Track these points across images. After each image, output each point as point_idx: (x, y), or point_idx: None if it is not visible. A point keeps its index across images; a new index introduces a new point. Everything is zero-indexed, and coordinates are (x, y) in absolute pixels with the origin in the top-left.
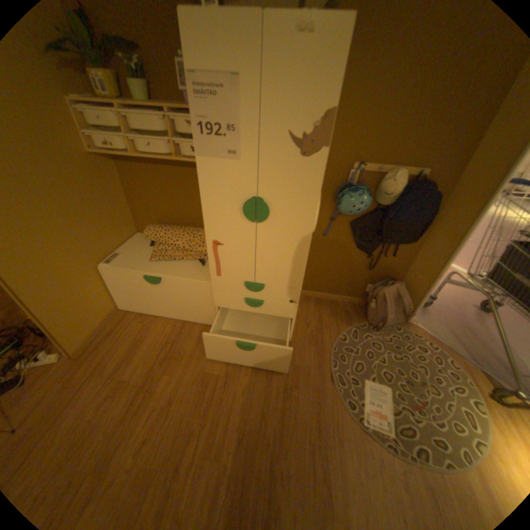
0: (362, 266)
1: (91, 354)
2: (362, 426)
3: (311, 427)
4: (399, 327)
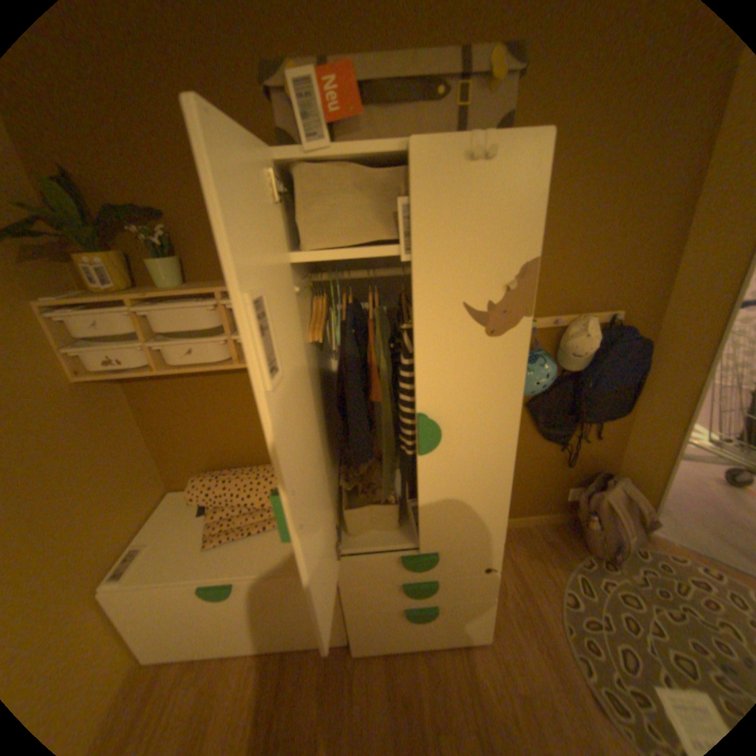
0: (555, 464)
1: None
2: None
3: None
4: (643, 551)
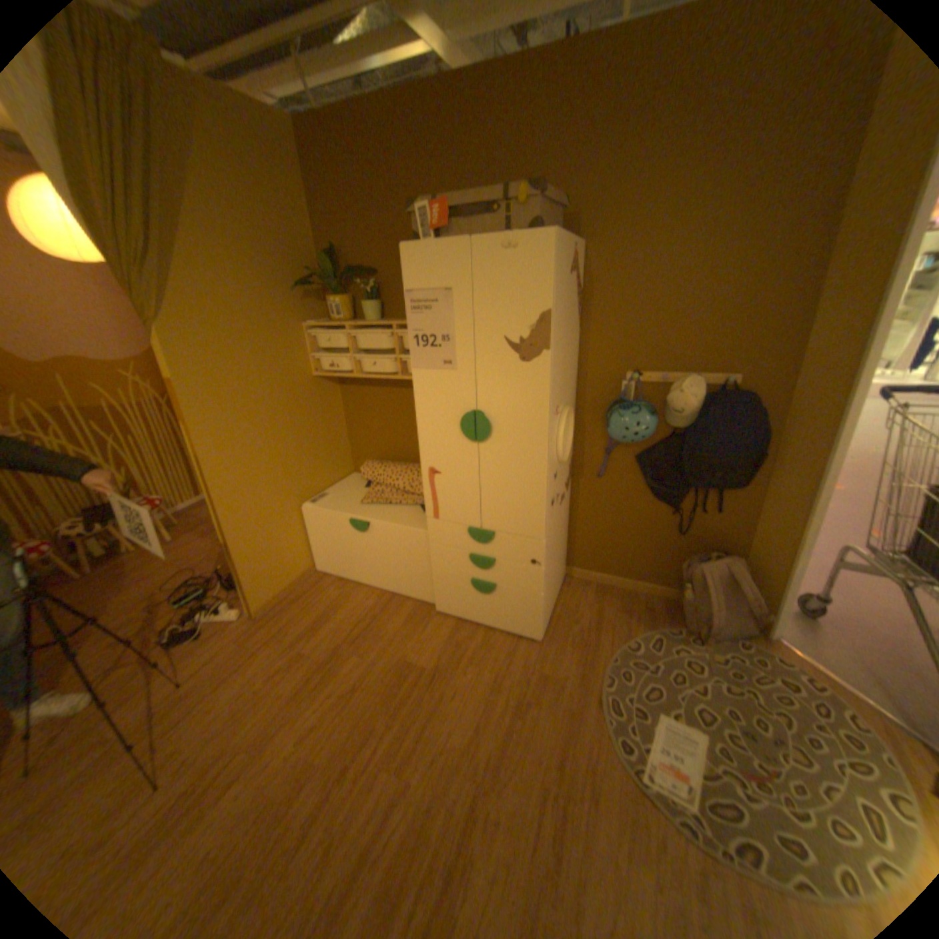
0: (670, 530)
1: (273, 618)
2: (639, 783)
3: (548, 766)
4: (749, 645)
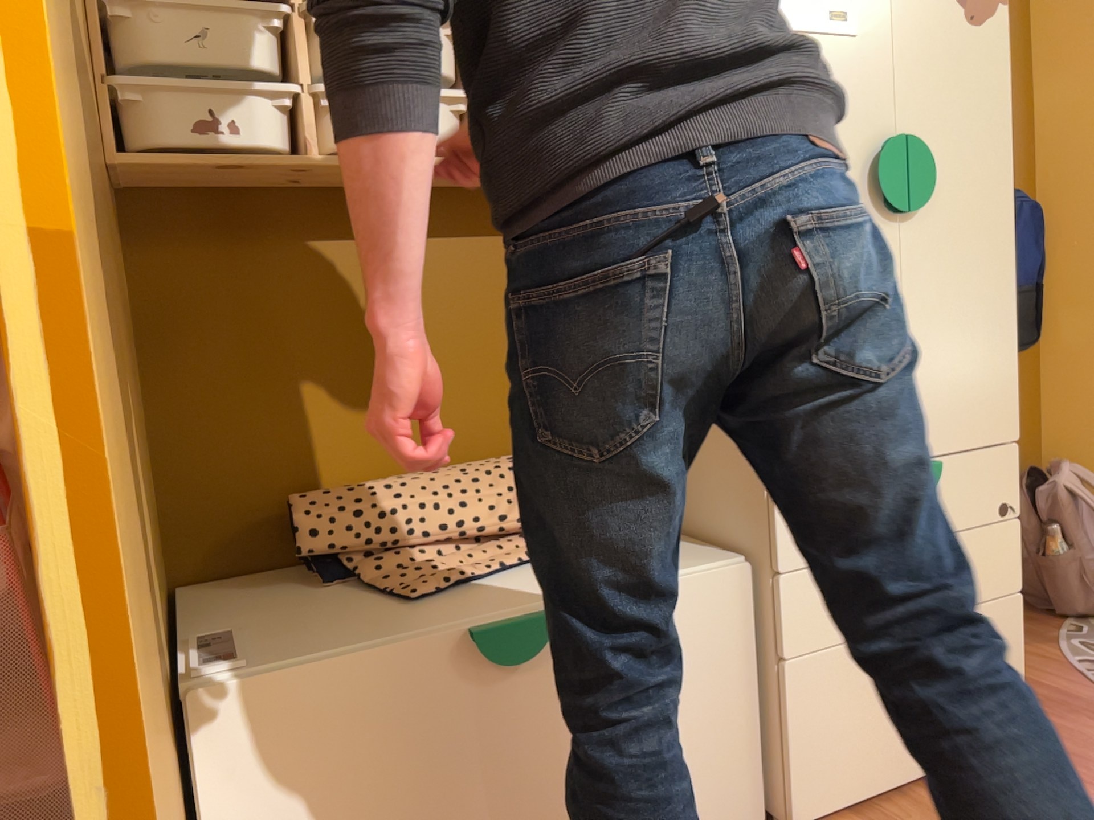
0: None
1: None
2: None
3: None
4: None
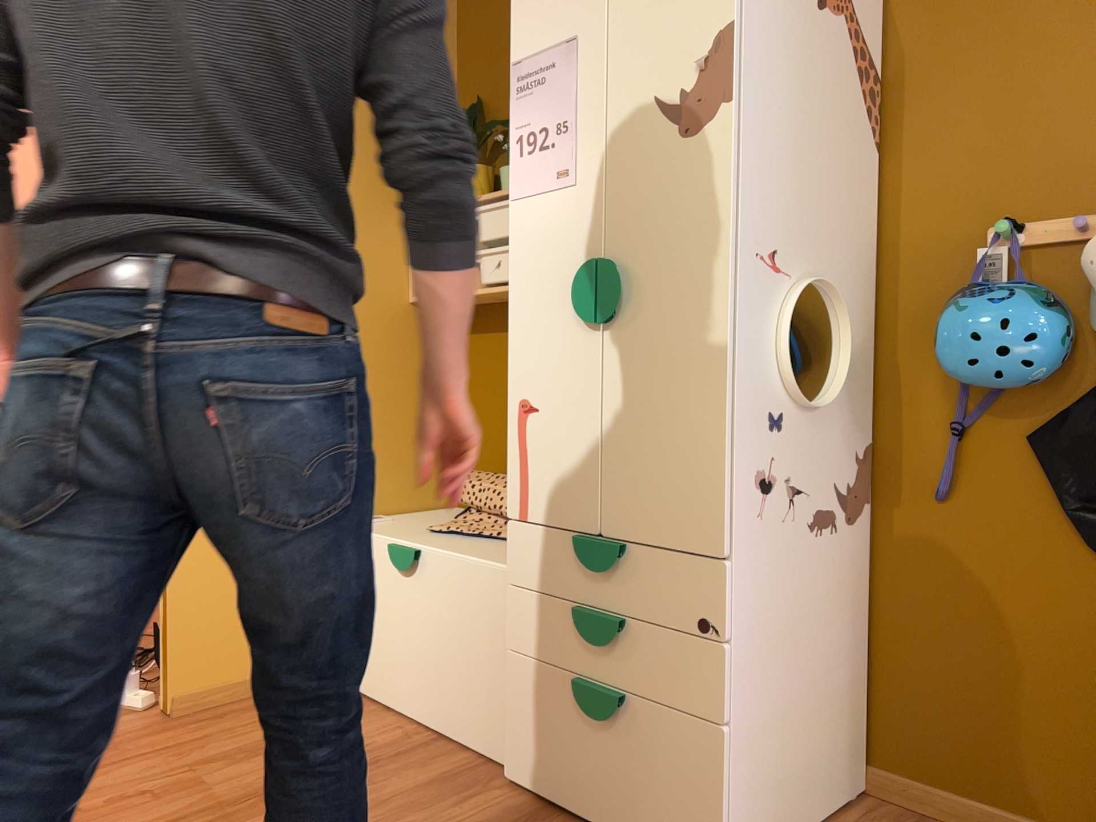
0: None
1: (200, 721)
2: None
3: None
4: None
